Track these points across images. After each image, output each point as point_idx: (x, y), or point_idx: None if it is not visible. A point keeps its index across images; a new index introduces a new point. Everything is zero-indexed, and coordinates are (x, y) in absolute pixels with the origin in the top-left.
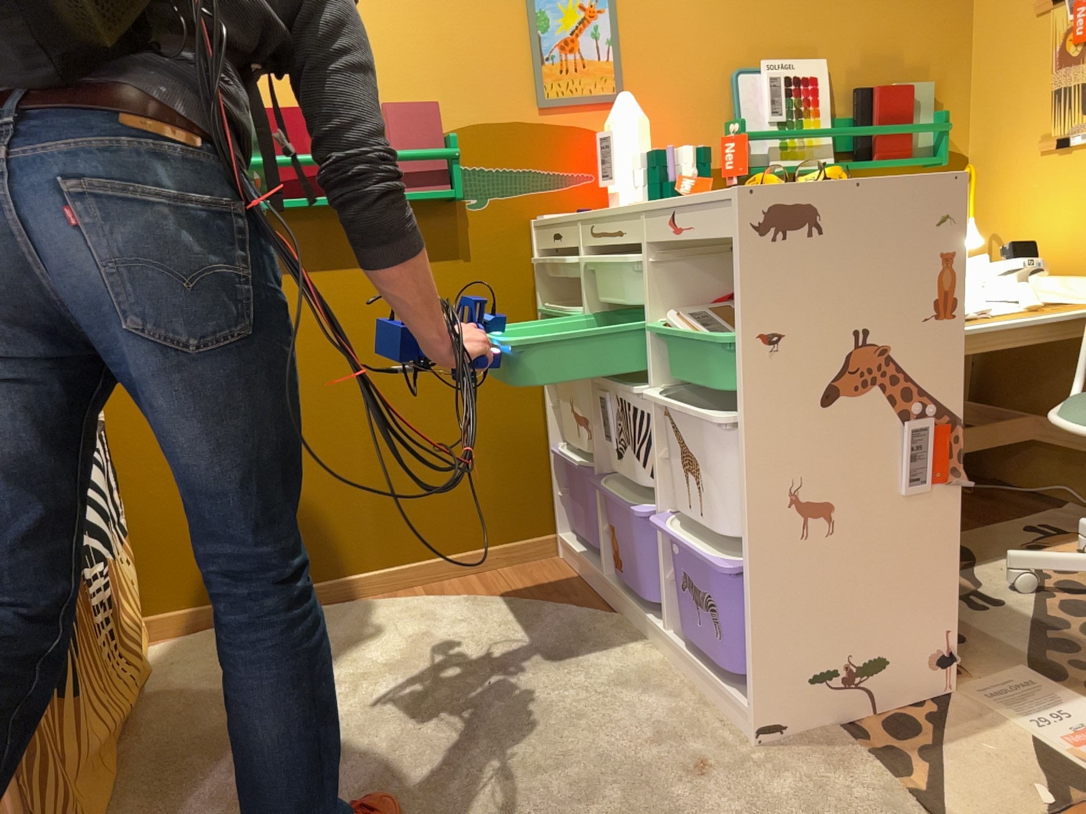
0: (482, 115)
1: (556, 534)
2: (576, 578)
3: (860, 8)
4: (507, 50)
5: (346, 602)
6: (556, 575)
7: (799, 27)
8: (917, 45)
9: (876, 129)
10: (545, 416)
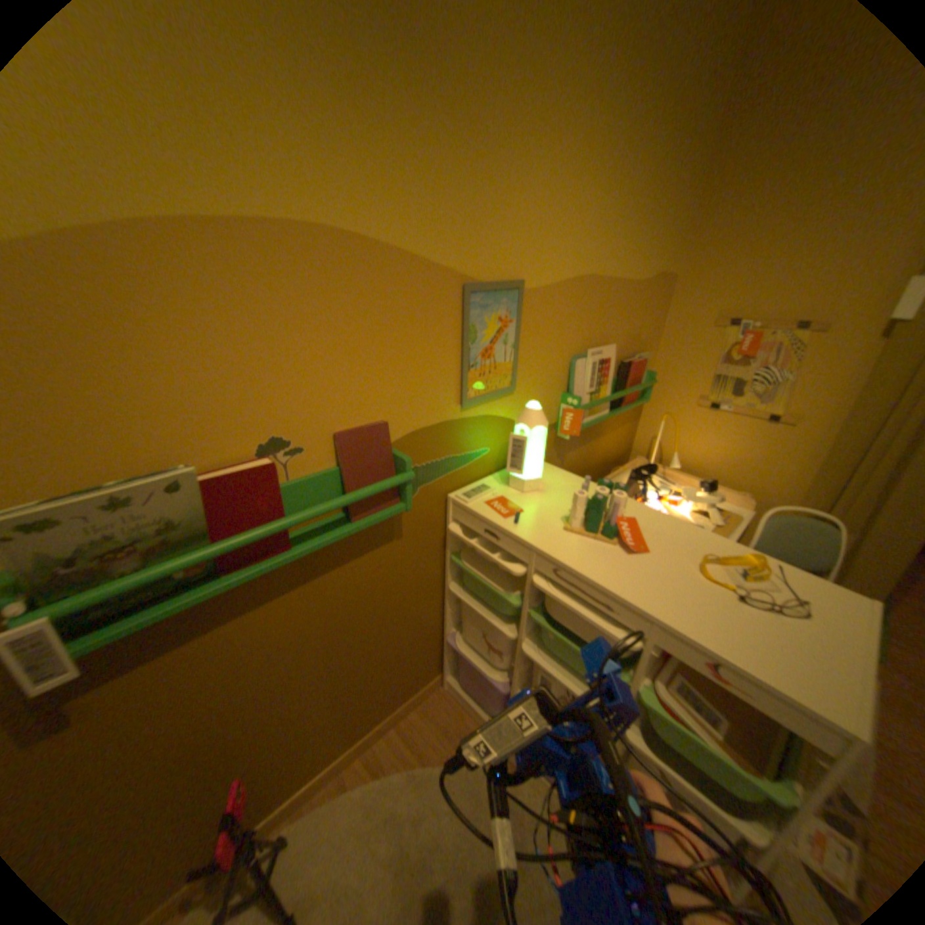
0: (421, 421)
1: (442, 675)
2: (471, 719)
3: (634, 305)
4: (444, 359)
5: (311, 814)
6: (454, 716)
7: (608, 320)
8: (648, 327)
9: (633, 390)
10: (443, 614)
